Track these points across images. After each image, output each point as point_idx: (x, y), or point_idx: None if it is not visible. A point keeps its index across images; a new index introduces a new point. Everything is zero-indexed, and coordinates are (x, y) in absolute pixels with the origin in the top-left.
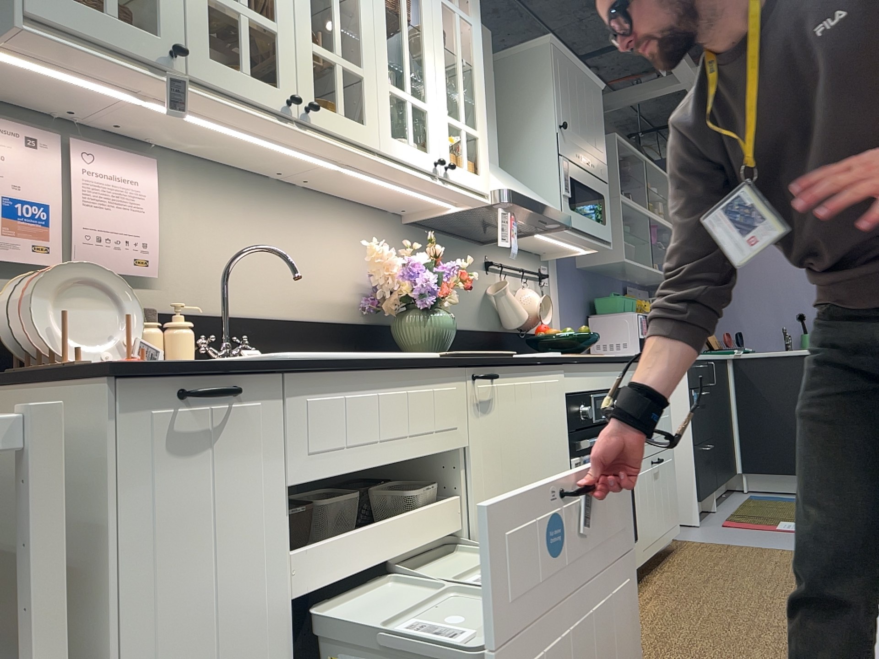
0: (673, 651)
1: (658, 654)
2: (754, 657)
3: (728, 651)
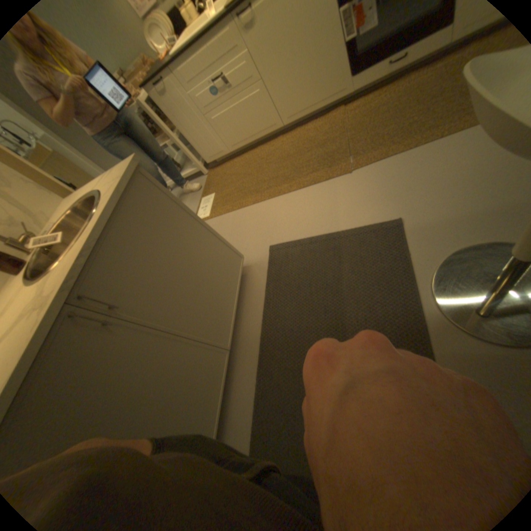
0: (371, 115)
1: (365, 114)
2: (386, 128)
3: (384, 122)
